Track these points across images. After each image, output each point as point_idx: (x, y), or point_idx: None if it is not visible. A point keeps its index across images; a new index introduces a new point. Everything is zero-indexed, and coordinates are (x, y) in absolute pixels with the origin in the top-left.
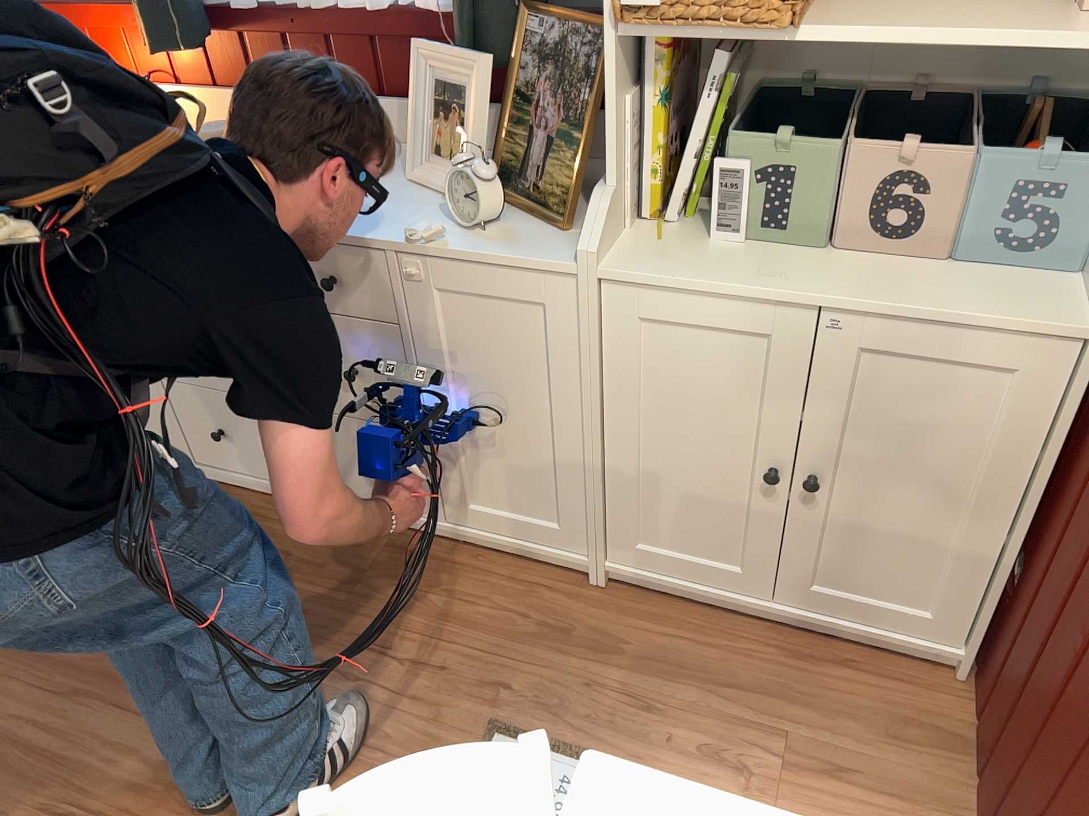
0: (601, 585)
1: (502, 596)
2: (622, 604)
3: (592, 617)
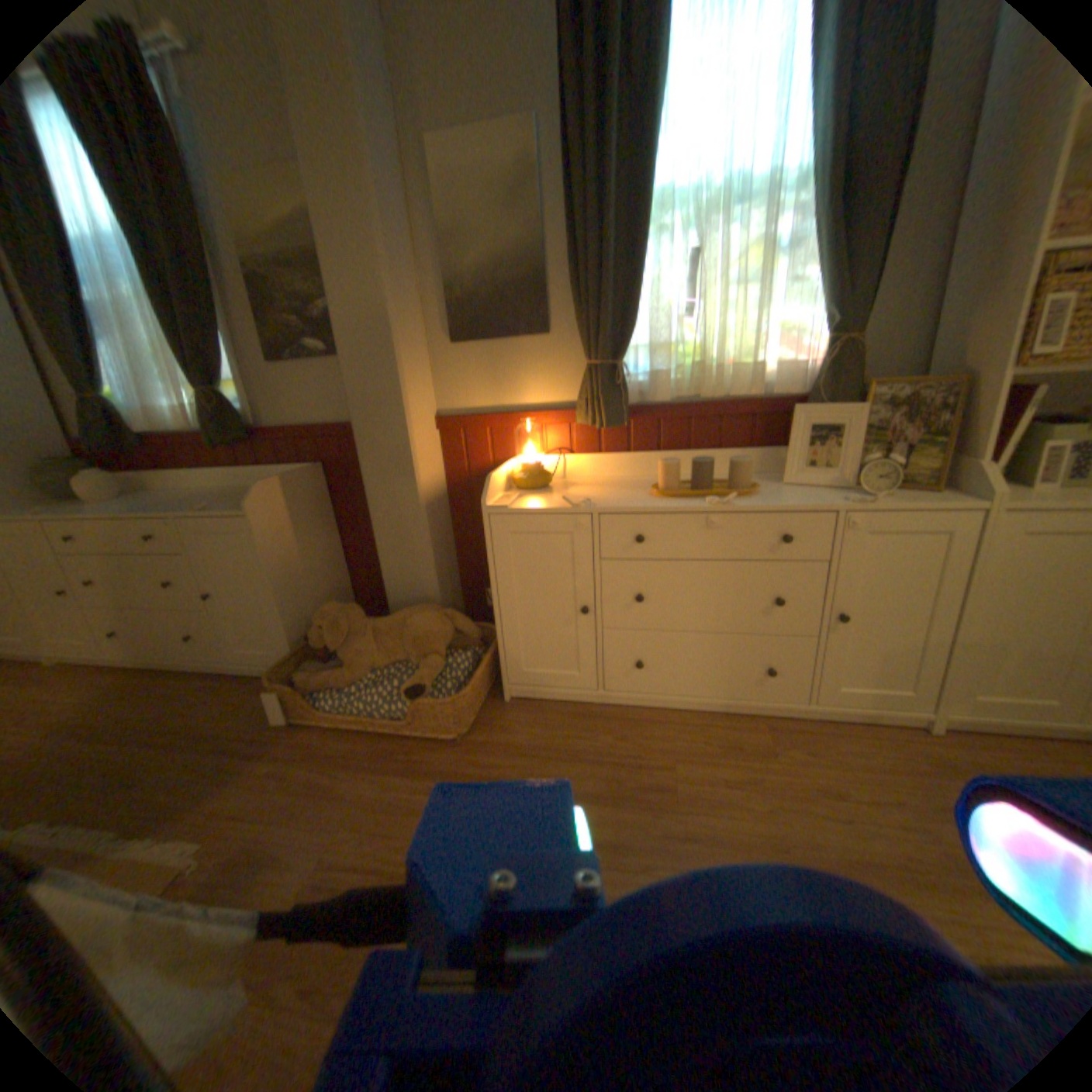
0: (939, 736)
1: (884, 754)
2: (968, 747)
3: (960, 759)
